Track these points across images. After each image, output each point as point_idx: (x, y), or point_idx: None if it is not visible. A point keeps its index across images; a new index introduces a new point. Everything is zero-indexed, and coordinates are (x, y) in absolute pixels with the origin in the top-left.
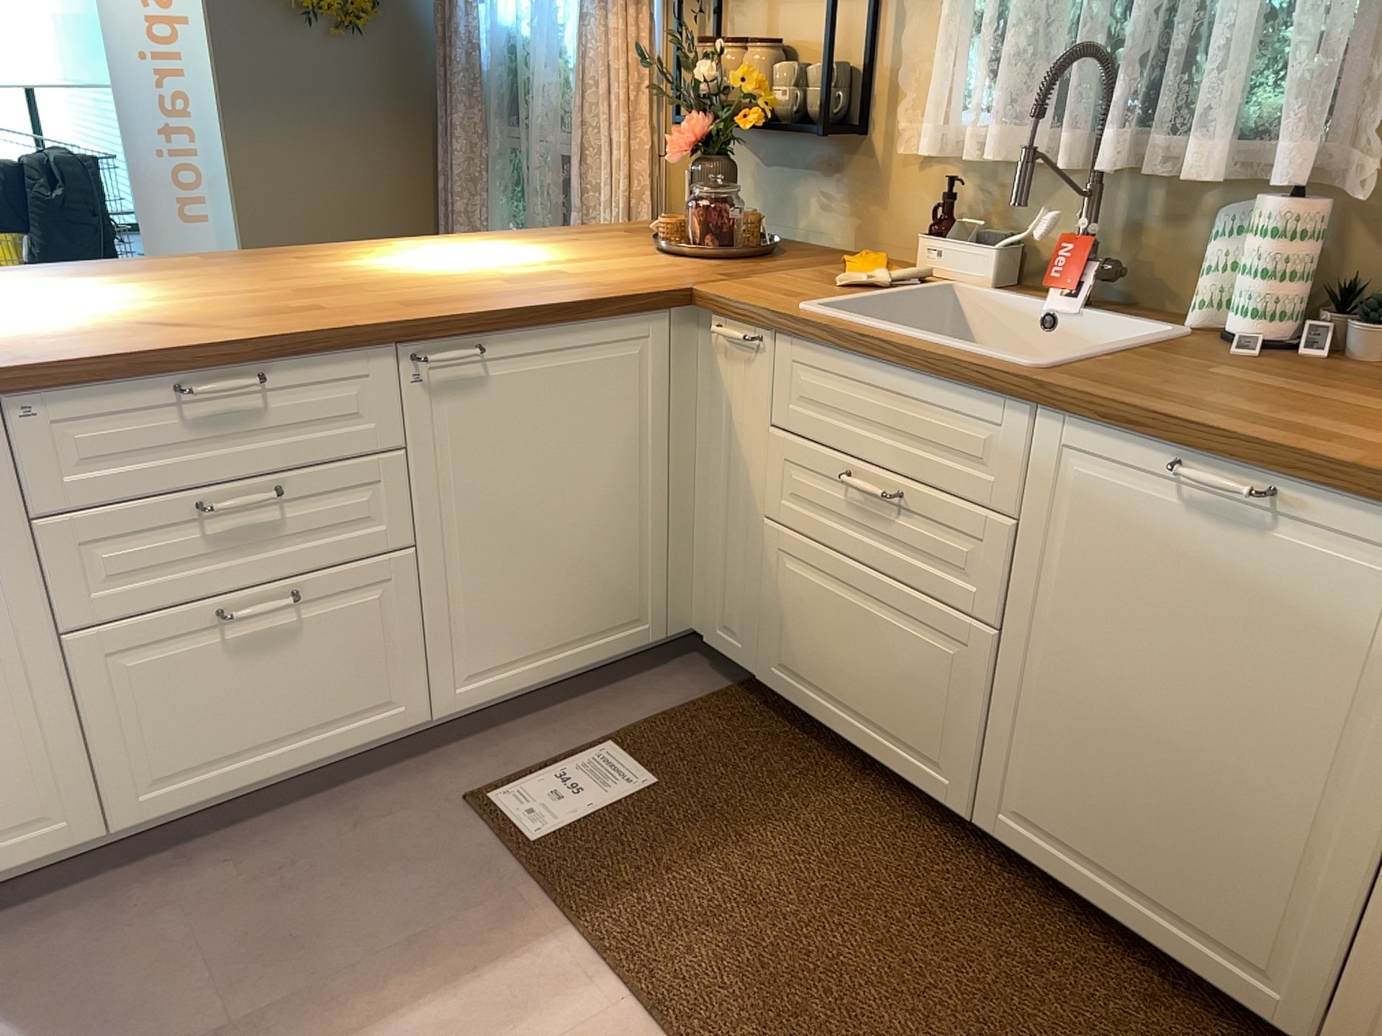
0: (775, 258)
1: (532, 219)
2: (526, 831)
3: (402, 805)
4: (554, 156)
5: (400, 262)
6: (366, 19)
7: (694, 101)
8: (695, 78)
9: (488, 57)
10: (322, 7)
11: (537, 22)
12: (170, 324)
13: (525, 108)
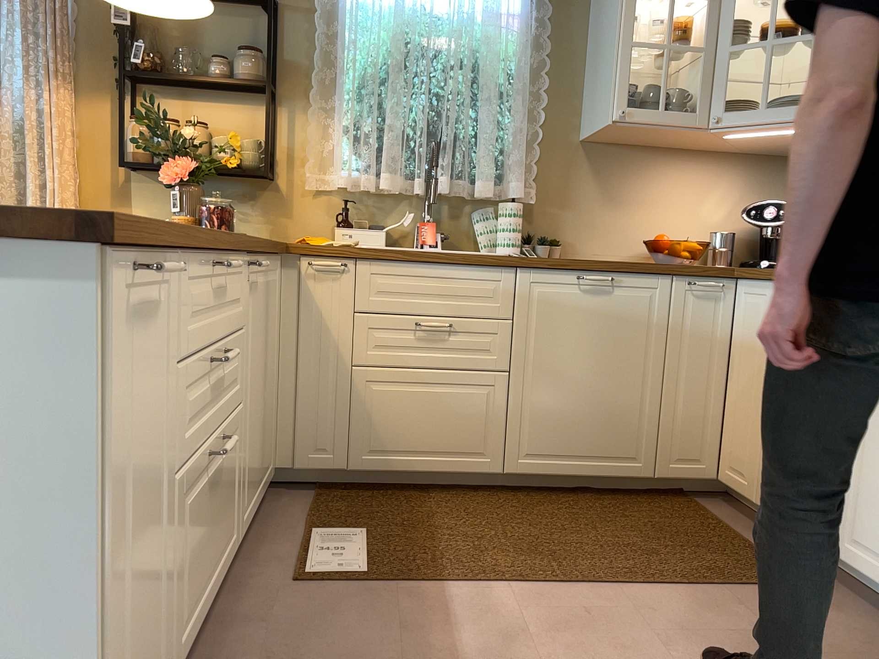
0: None
1: None
2: (353, 573)
3: (265, 604)
4: None
5: None
6: None
7: (181, 149)
8: (175, 136)
9: None
10: None
11: None
12: None
13: None
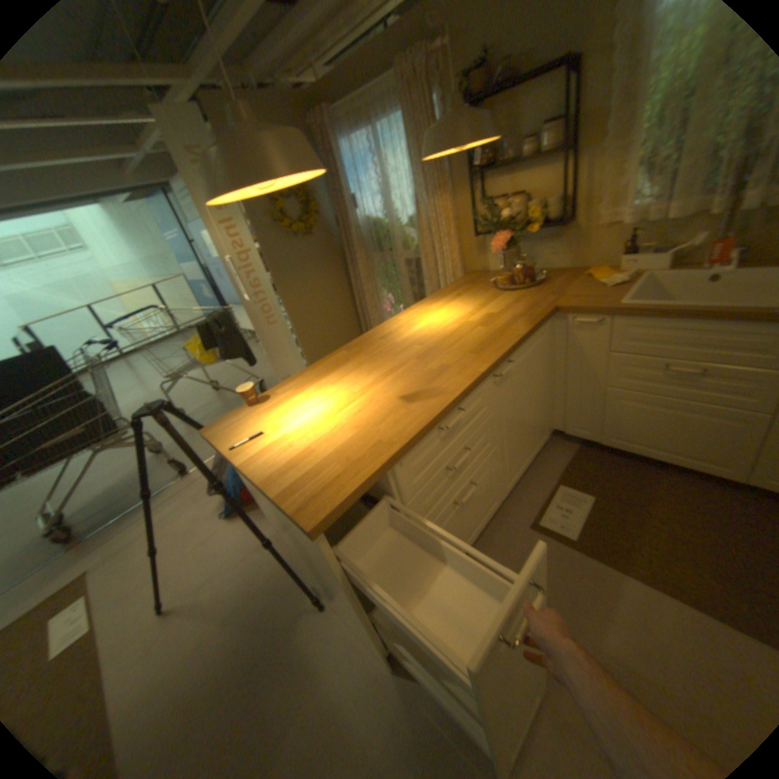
0: (549, 279)
1: (402, 286)
2: (569, 537)
3: (510, 539)
4: (403, 260)
5: (421, 328)
6: (311, 228)
7: (499, 225)
8: (496, 216)
9: (359, 228)
10: (296, 228)
11: (383, 210)
12: (406, 397)
13: (383, 244)
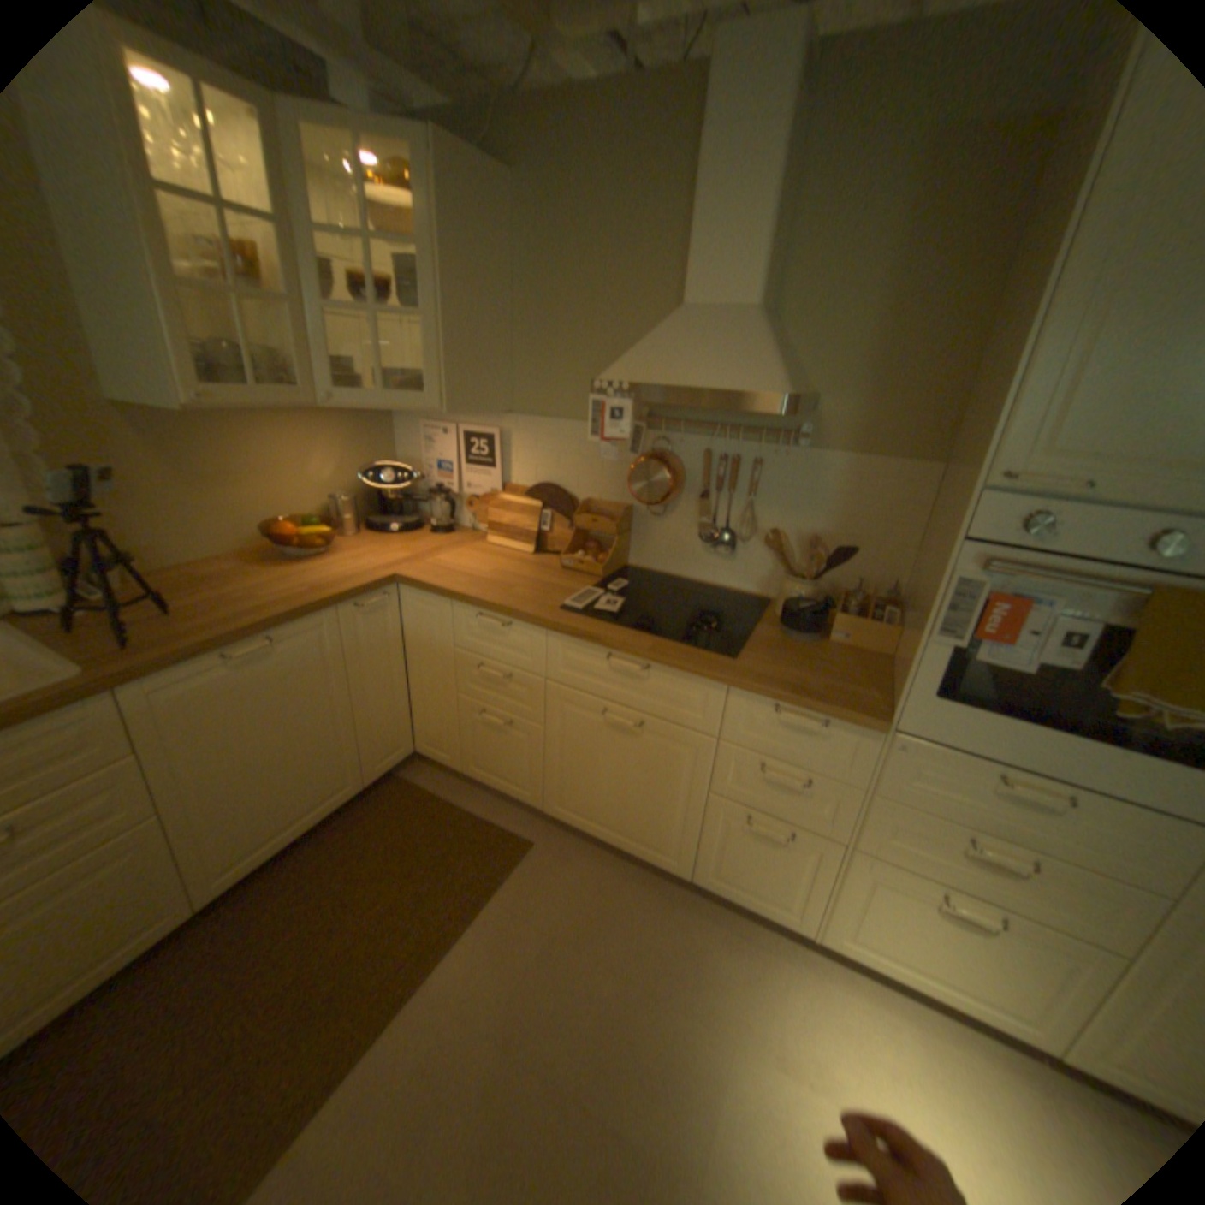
0: None
1: None
2: None
3: None
4: None
5: None
6: None
7: None
8: None
9: None
10: None
11: None
12: None
13: None
